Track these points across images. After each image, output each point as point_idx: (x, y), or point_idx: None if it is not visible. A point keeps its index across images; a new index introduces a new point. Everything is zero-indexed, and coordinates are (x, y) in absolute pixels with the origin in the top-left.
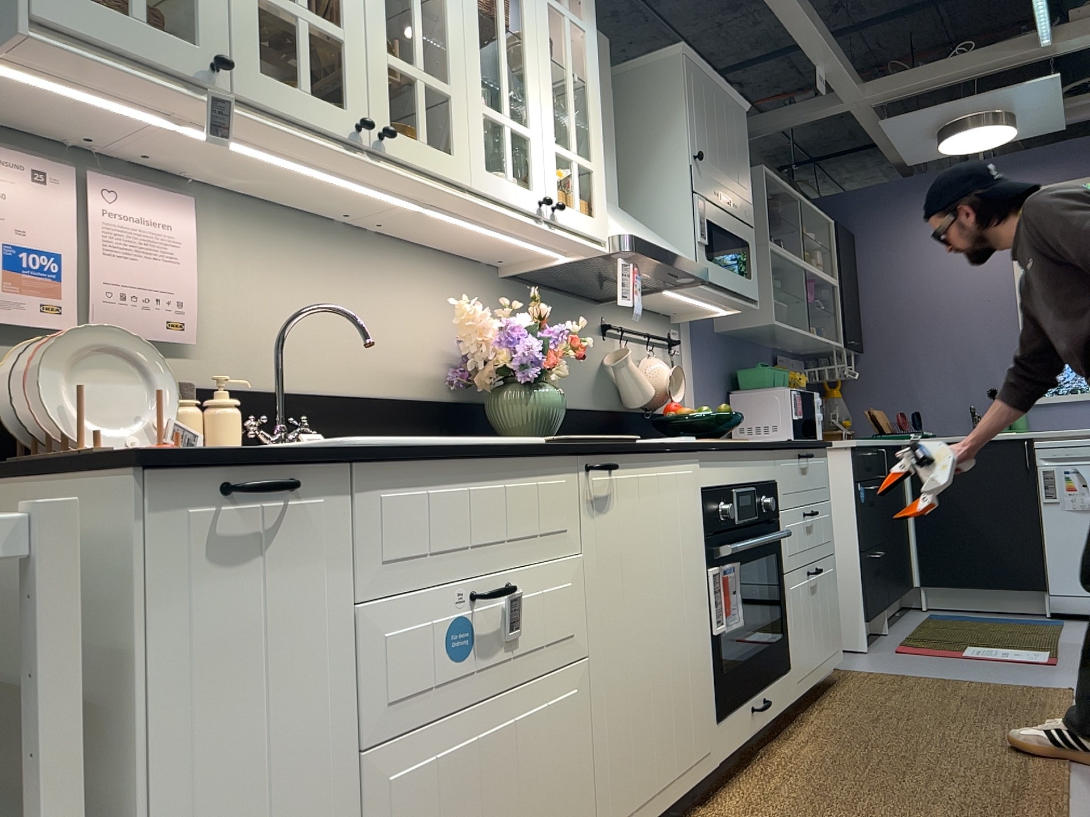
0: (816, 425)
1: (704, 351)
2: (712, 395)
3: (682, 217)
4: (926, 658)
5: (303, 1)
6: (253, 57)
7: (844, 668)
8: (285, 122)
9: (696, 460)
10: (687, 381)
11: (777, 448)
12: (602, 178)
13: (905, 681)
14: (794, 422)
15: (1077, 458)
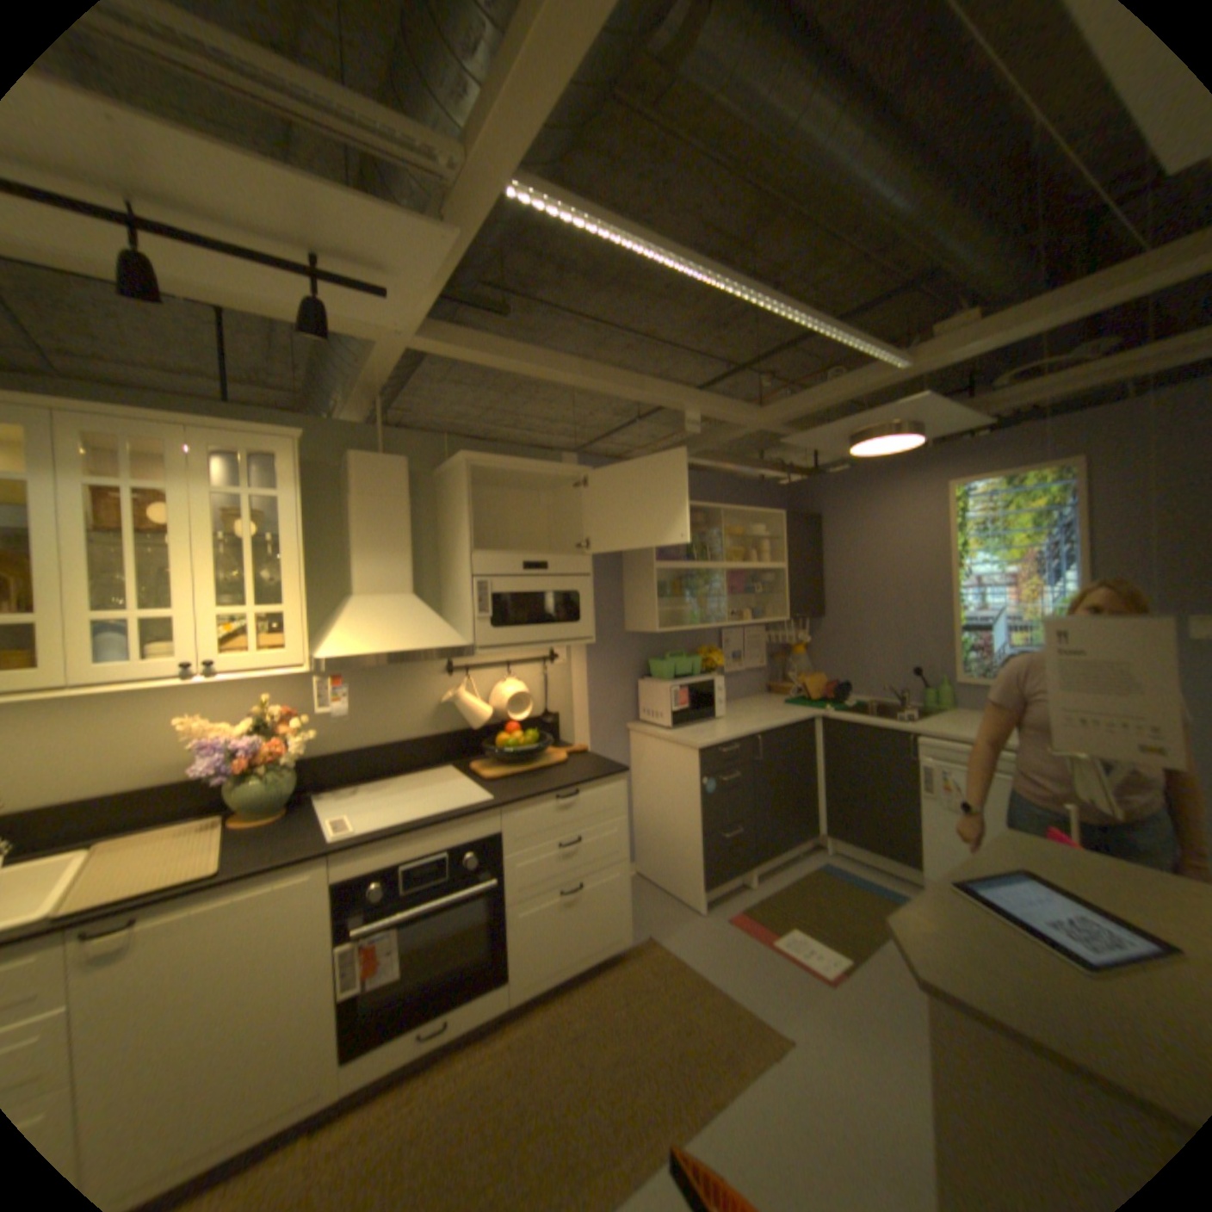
0: (712, 705)
1: (601, 651)
2: (612, 684)
3: (467, 595)
4: (738, 941)
5: None
6: None
7: (654, 941)
8: None
9: (316, 864)
10: (571, 681)
11: (494, 808)
12: (297, 614)
13: (672, 979)
14: (673, 712)
15: (958, 763)
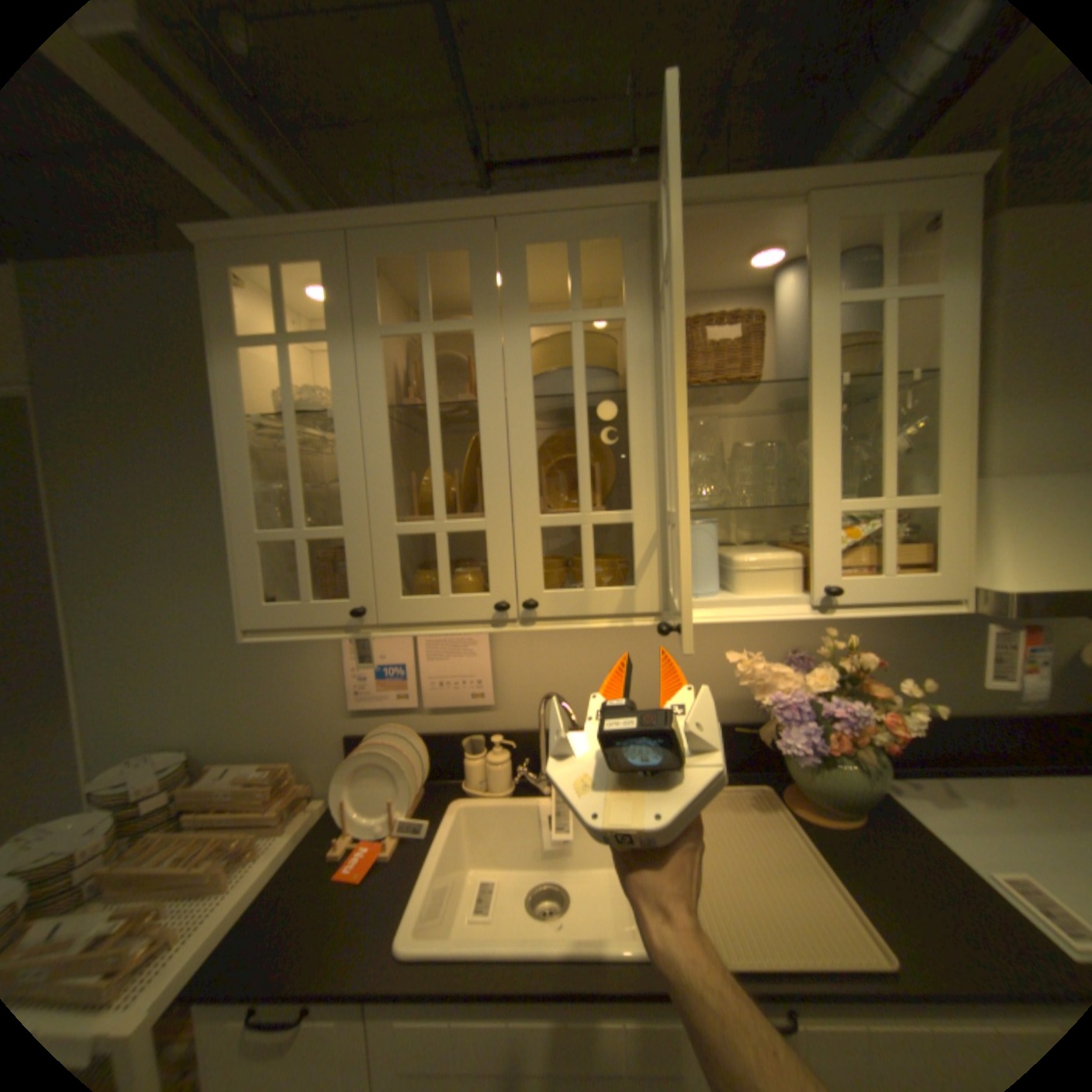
0: None
1: None
2: None
3: None
4: None
5: (441, 513)
6: (396, 587)
7: None
8: (435, 621)
9: None
10: None
11: None
12: (961, 510)
13: None
14: None
15: None
